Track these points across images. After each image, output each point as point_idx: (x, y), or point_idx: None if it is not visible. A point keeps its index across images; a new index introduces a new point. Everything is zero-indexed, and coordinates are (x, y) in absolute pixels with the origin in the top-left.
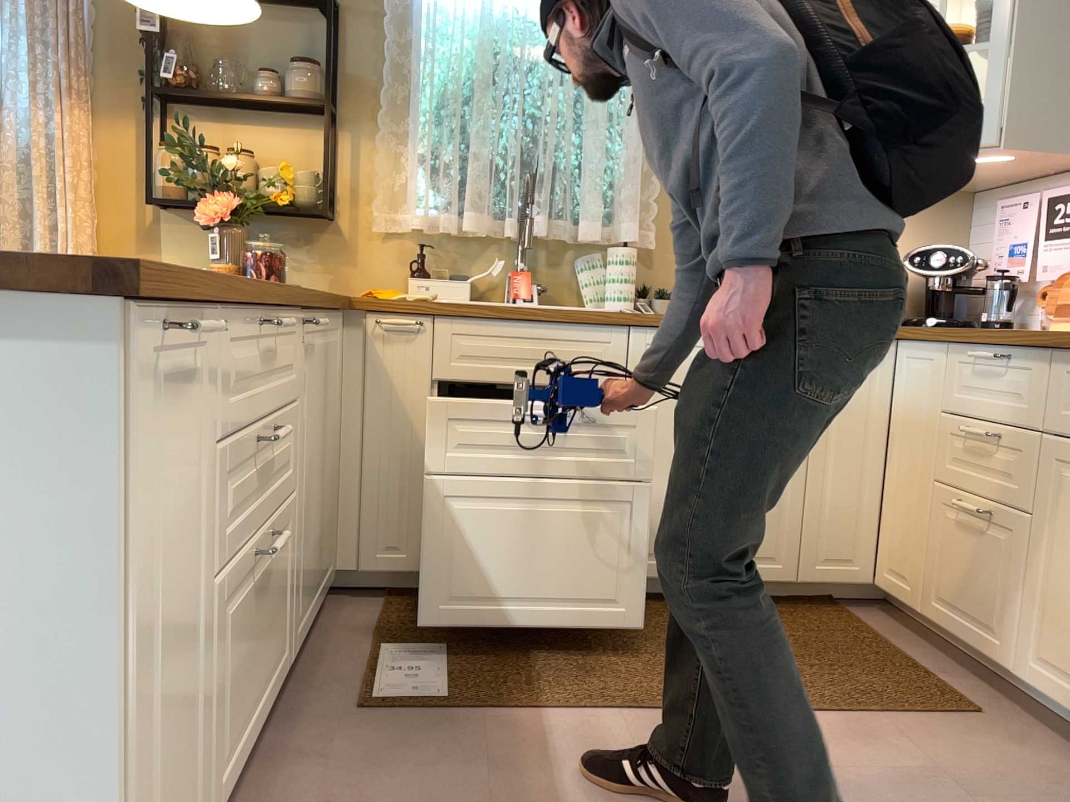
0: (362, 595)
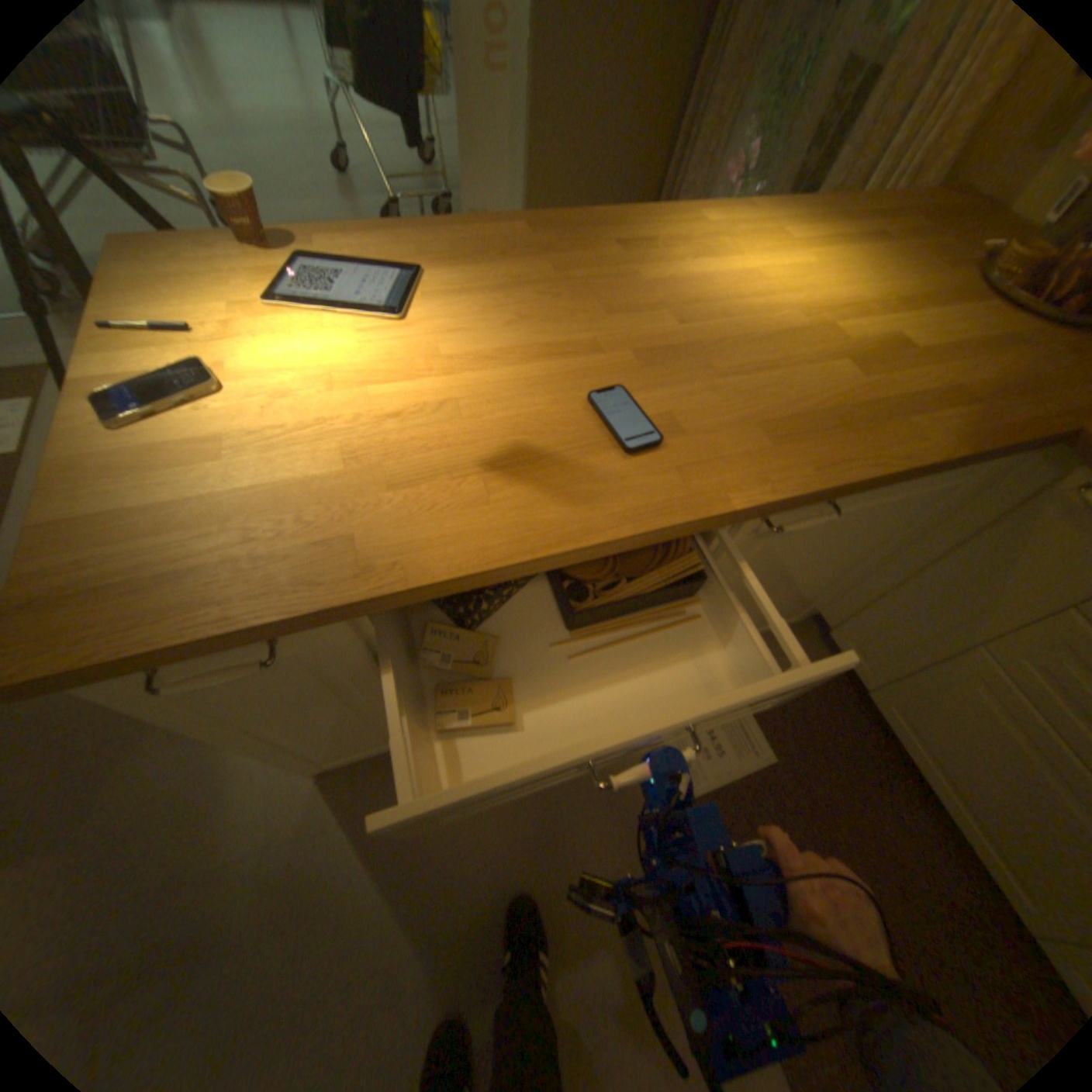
0: (832, 643)
